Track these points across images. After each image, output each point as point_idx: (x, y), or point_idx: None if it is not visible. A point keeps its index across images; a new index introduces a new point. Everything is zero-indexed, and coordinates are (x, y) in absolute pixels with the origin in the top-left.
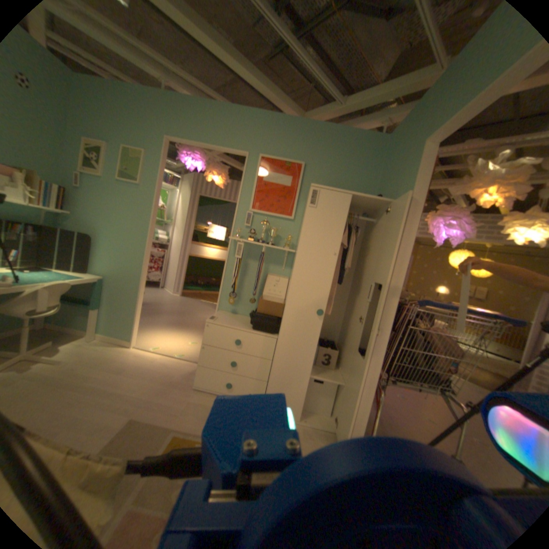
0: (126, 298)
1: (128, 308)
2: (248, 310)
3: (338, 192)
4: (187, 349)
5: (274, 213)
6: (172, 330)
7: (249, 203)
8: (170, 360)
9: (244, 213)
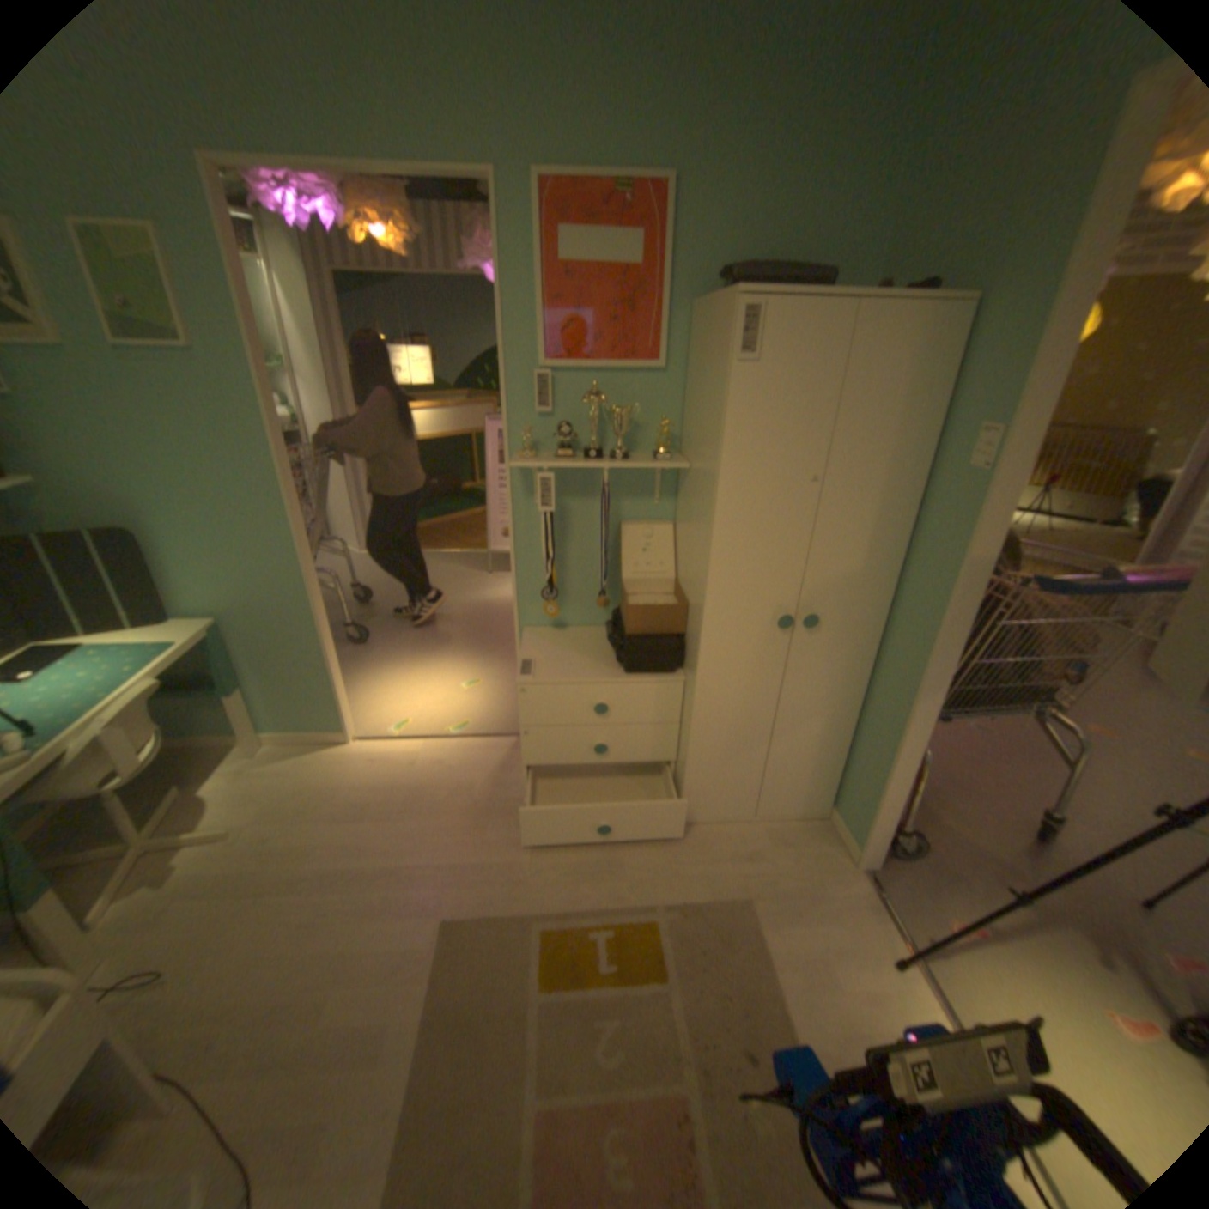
0: (293, 647)
1: (308, 667)
2: (591, 611)
3: (822, 298)
4: (466, 702)
5: (611, 358)
6: (409, 659)
7: (534, 340)
8: (446, 743)
9: (527, 373)
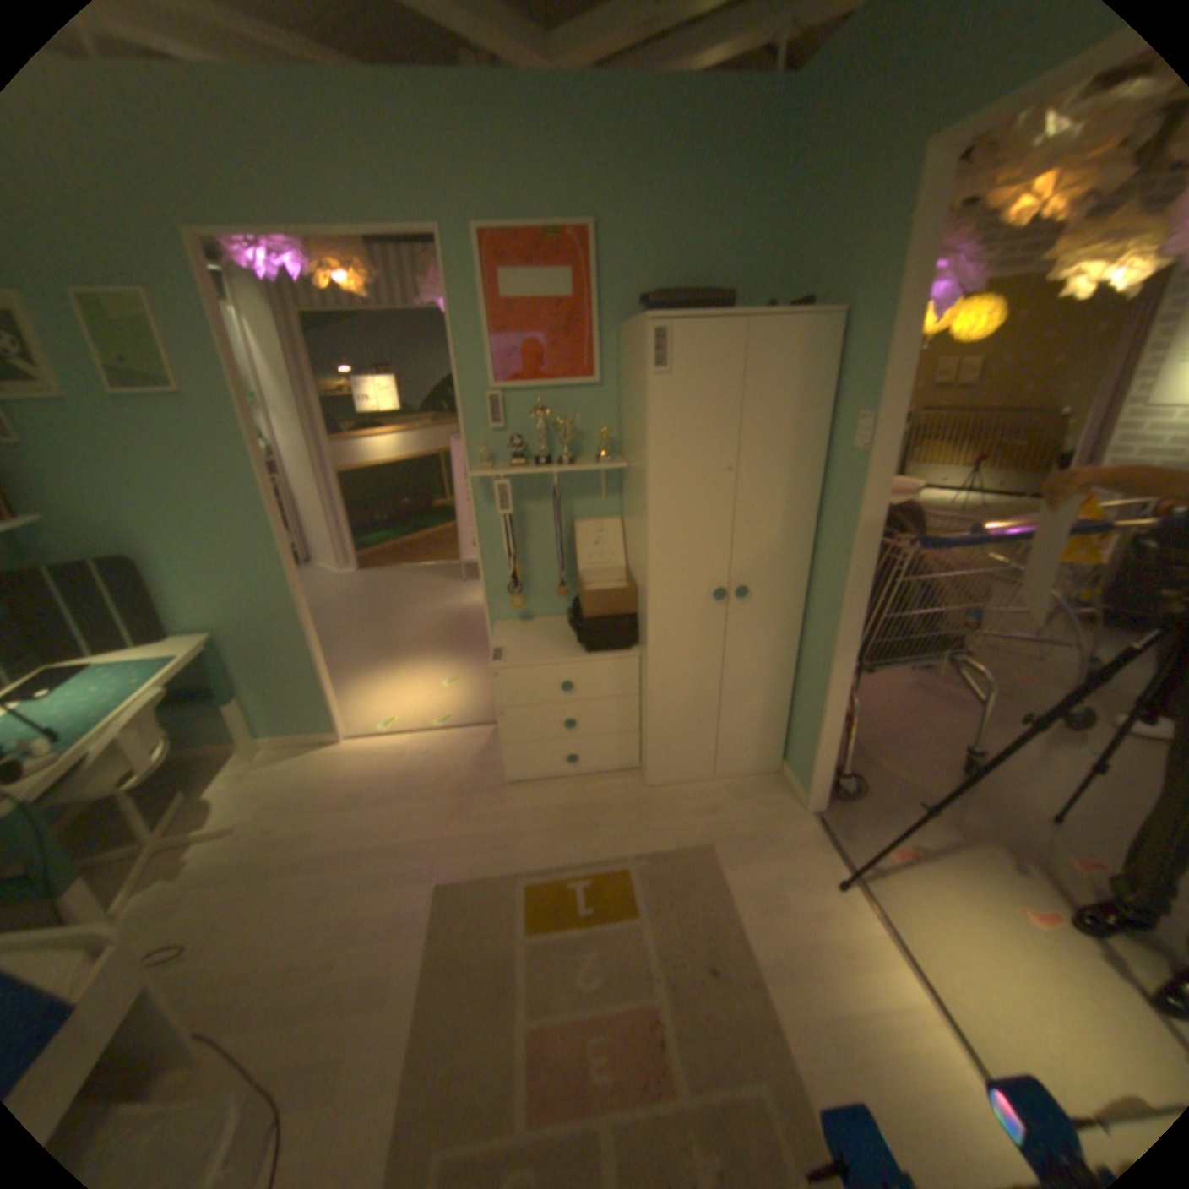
0: (285, 654)
1: (300, 672)
2: (555, 602)
3: (718, 319)
4: (448, 697)
5: (553, 377)
6: (393, 663)
7: (484, 365)
8: (431, 734)
9: (480, 394)
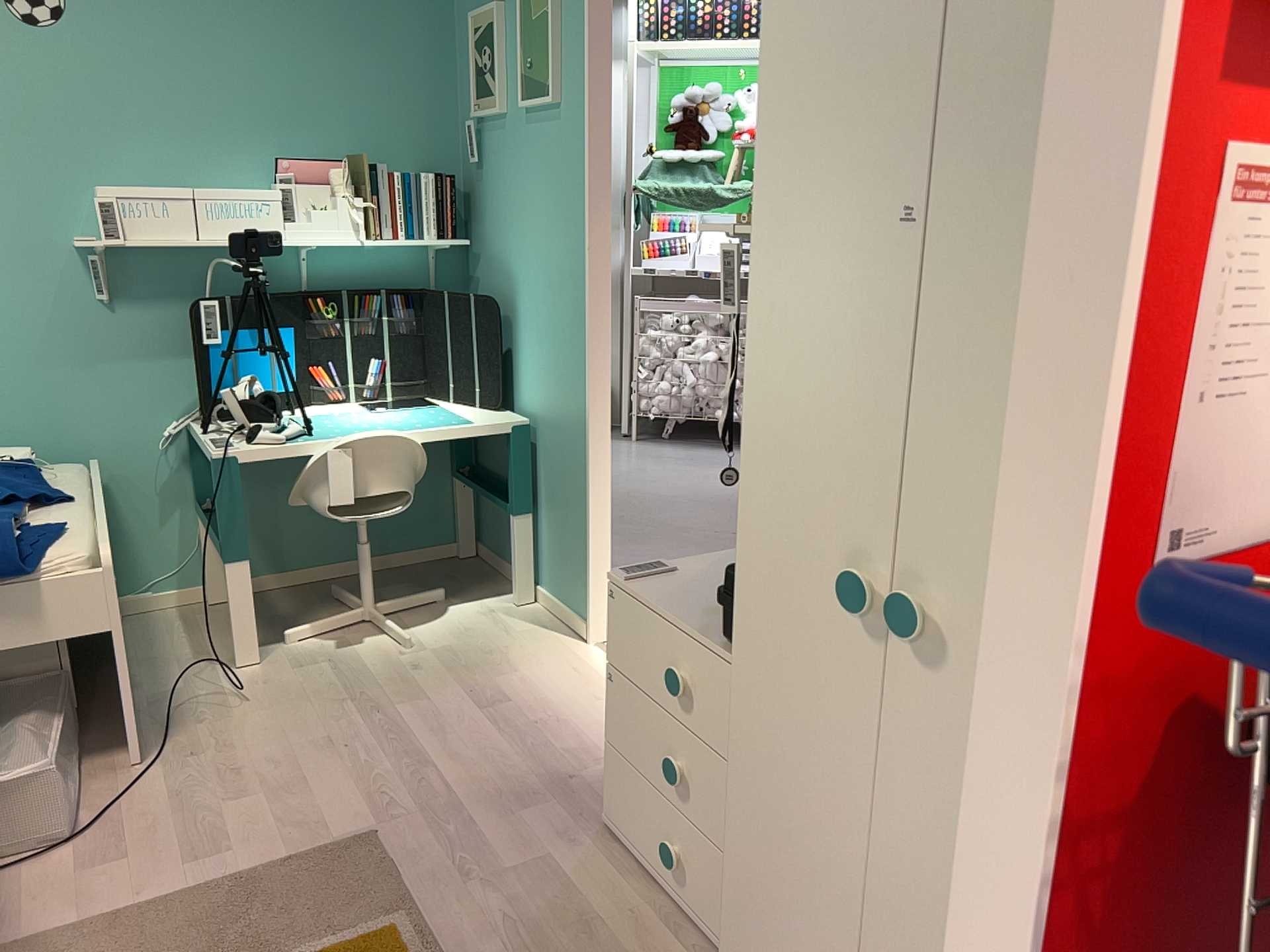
0: (570, 479)
1: (576, 513)
2: None
3: None
4: None
5: None
6: None
7: None
8: None
9: None
